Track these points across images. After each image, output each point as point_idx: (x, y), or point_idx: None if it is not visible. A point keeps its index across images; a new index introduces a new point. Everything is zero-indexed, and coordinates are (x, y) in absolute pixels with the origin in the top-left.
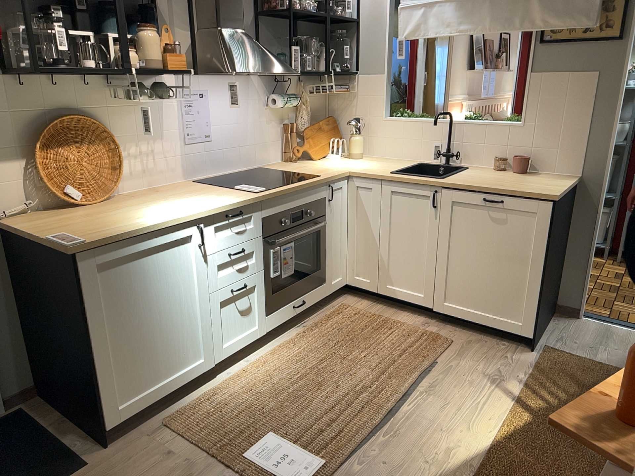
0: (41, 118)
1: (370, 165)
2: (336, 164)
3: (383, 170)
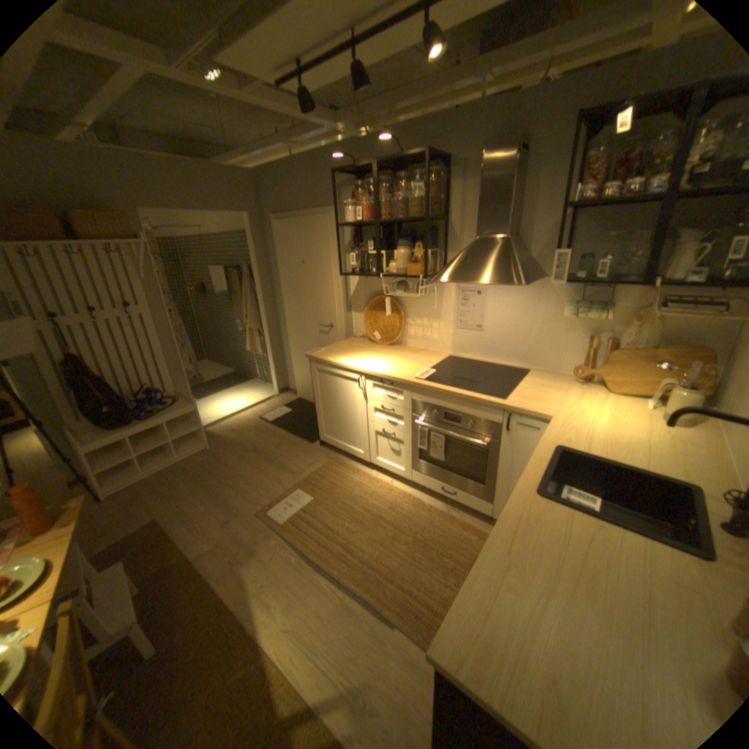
0: (375, 294)
1: (612, 433)
2: (601, 408)
3: (576, 441)
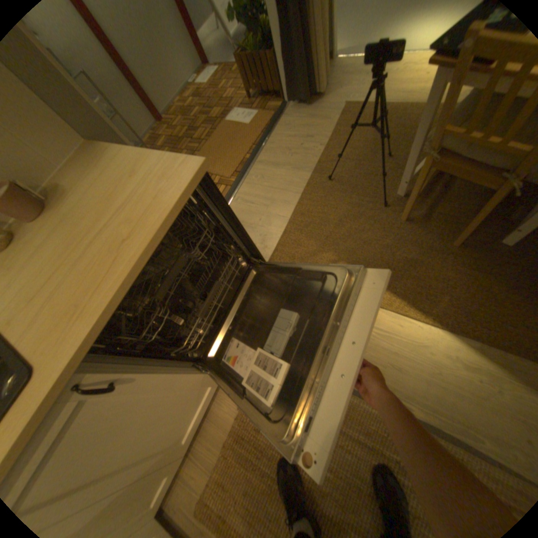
0: None
1: None
2: None
3: None
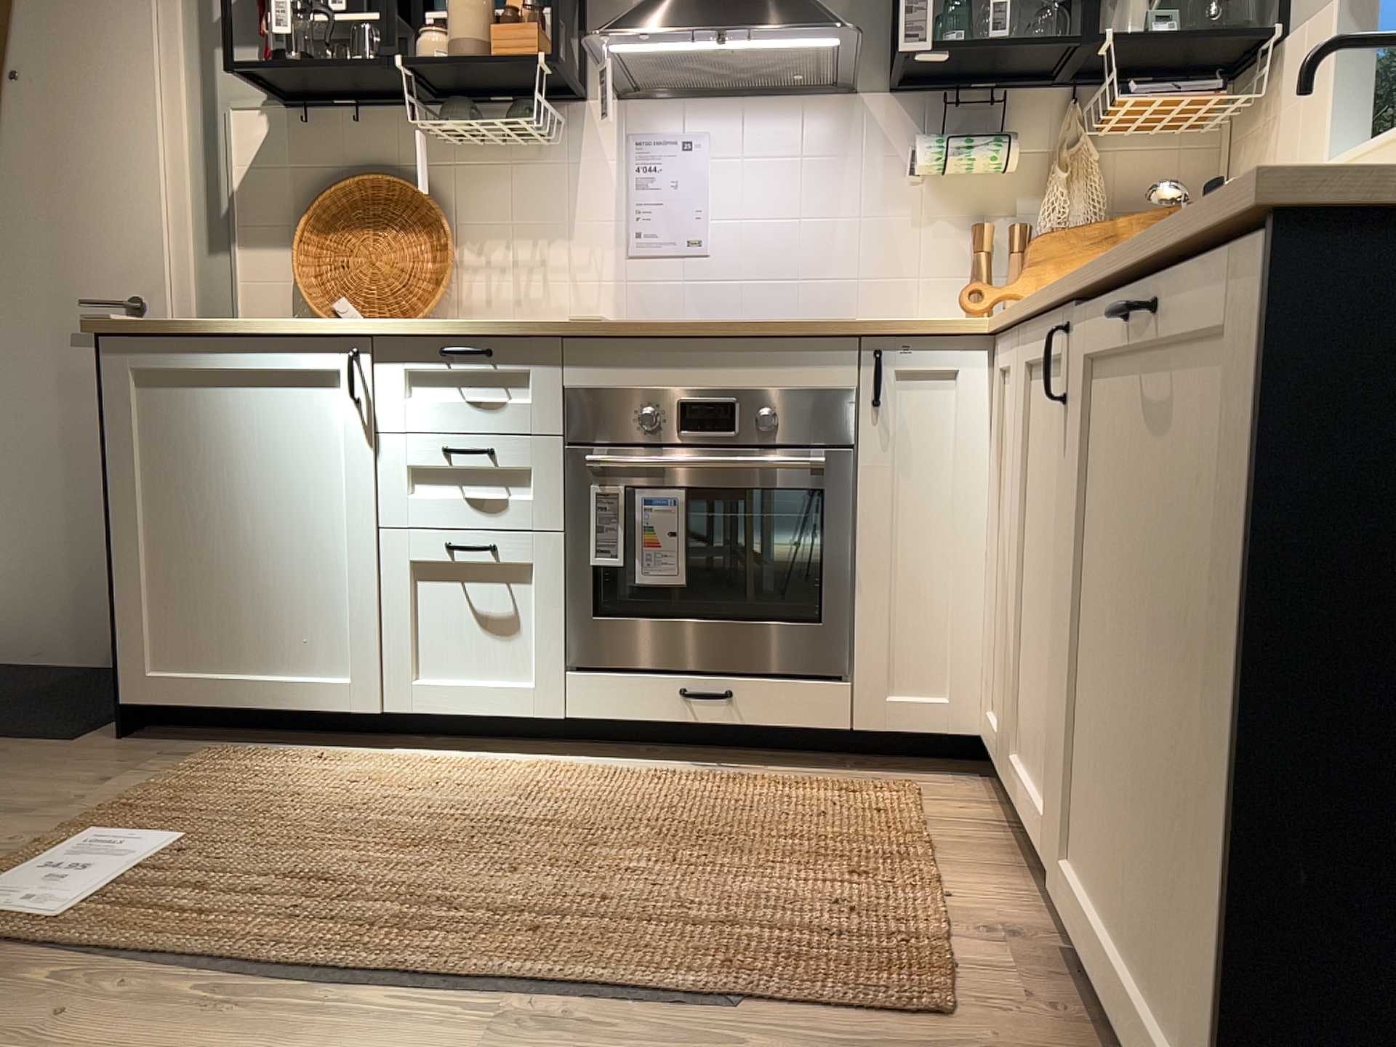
0: (333, 179)
1: None
2: None
3: None
